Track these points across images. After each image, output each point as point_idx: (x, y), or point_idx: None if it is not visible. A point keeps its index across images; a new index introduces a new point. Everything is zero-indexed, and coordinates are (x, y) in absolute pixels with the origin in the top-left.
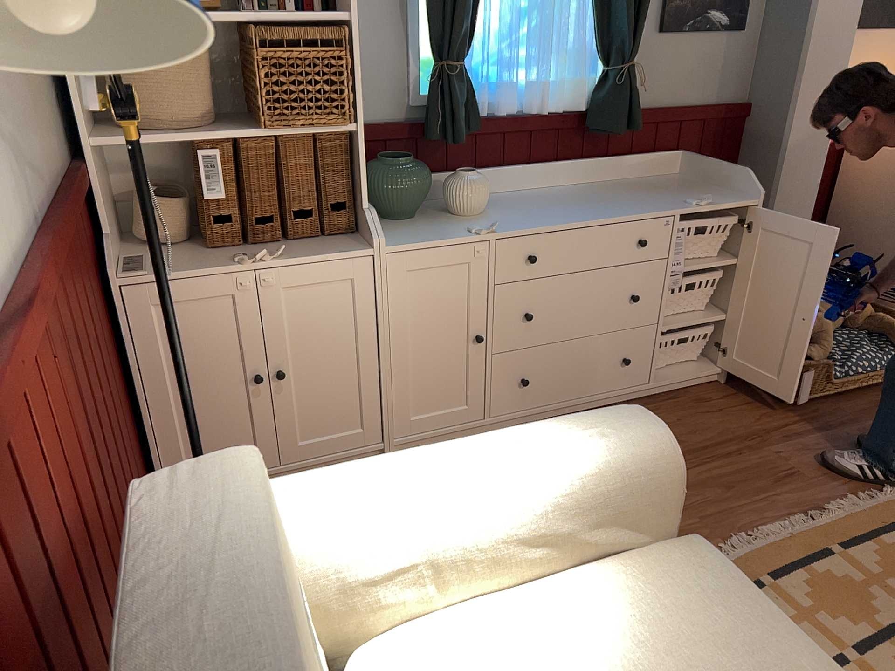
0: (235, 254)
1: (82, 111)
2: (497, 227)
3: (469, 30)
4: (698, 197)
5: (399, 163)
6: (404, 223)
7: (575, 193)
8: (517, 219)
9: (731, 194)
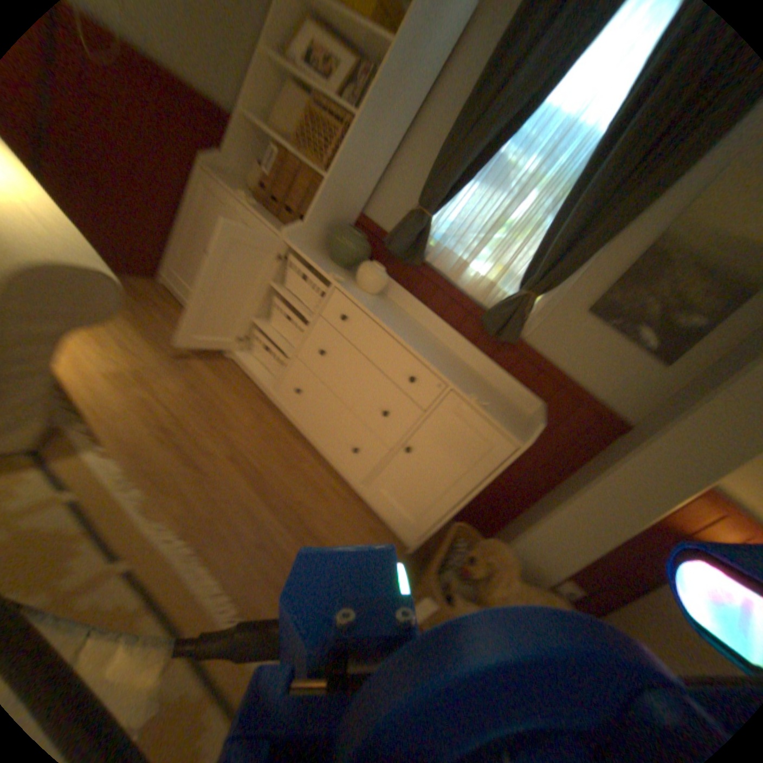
0: (250, 201)
1: (248, 97)
2: (349, 289)
3: (443, 197)
4: (487, 403)
5: (351, 232)
6: (329, 262)
7: (438, 347)
8: (369, 303)
9: (517, 431)
